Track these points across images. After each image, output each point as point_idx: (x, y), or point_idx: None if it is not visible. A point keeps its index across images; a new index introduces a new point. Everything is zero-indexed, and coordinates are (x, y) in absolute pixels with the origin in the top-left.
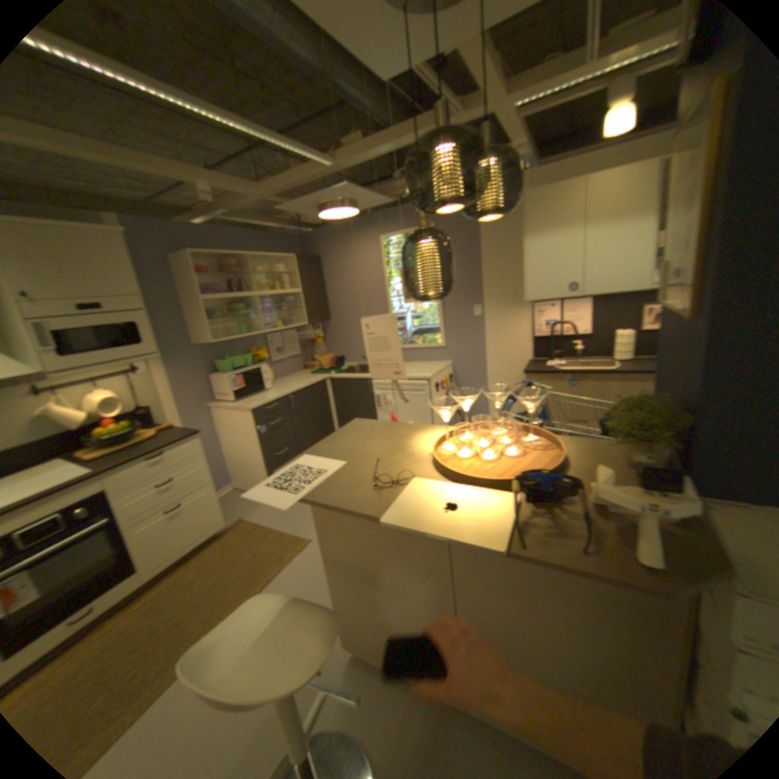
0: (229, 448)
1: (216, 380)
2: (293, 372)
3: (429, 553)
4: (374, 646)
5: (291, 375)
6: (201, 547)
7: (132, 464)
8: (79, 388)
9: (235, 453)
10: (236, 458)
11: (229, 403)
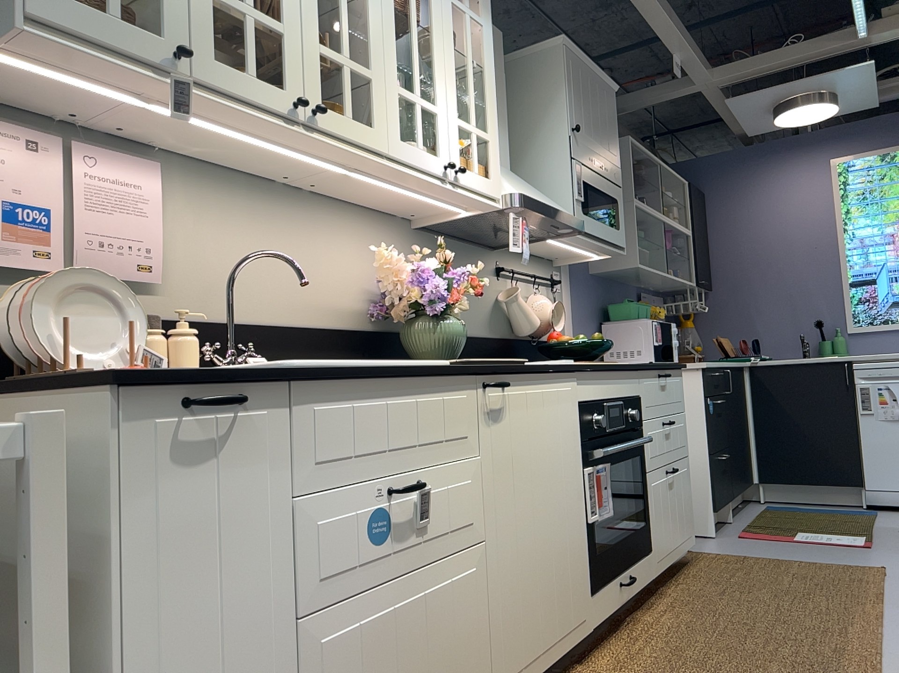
0: None
1: (617, 333)
2: None
3: None
4: None
5: None
6: (674, 568)
7: (654, 375)
8: (524, 287)
9: None
10: None
11: None
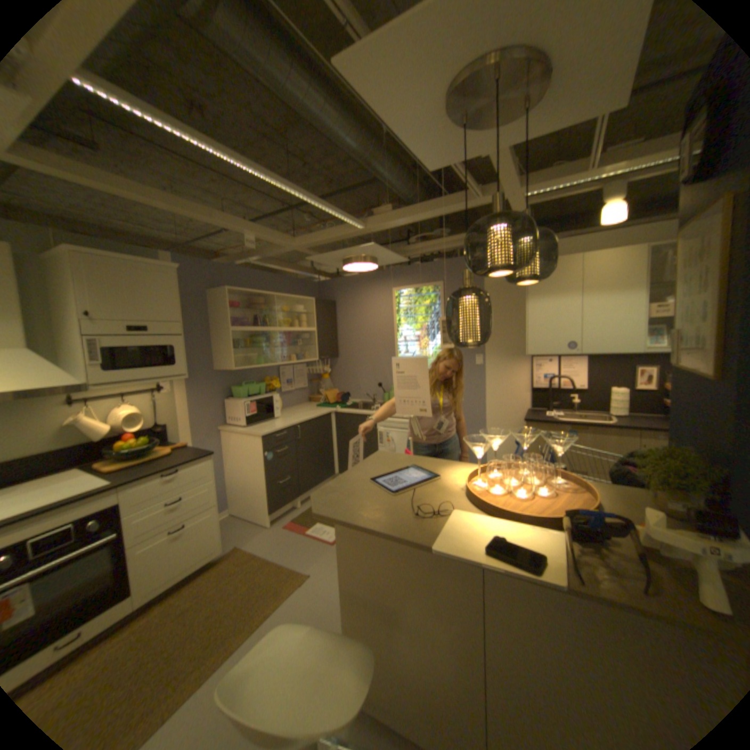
0: (233, 473)
1: (231, 405)
2: (300, 404)
3: (461, 591)
4: (387, 698)
5: (297, 406)
6: (196, 575)
7: (150, 479)
8: (110, 402)
9: (238, 479)
10: (239, 484)
11: (241, 428)
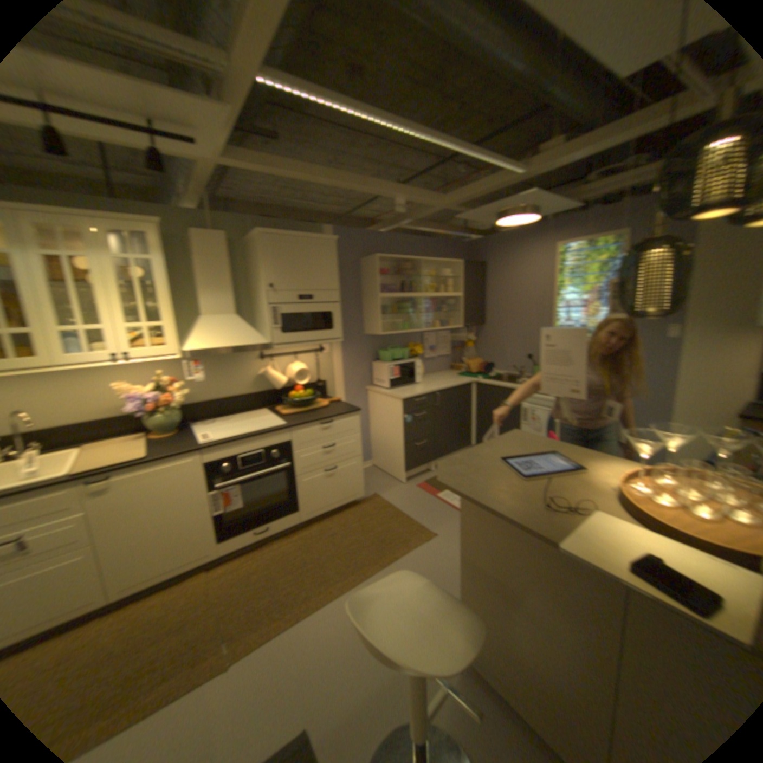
0: (376, 429)
1: (377, 368)
2: (440, 371)
3: (596, 599)
4: (499, 670)
5: (438, 373)
6: (343, 508)
7: (311, 425)
8: (286, 359)
9: (380, 435)
10: (380, 439)
11: (384, 390)
